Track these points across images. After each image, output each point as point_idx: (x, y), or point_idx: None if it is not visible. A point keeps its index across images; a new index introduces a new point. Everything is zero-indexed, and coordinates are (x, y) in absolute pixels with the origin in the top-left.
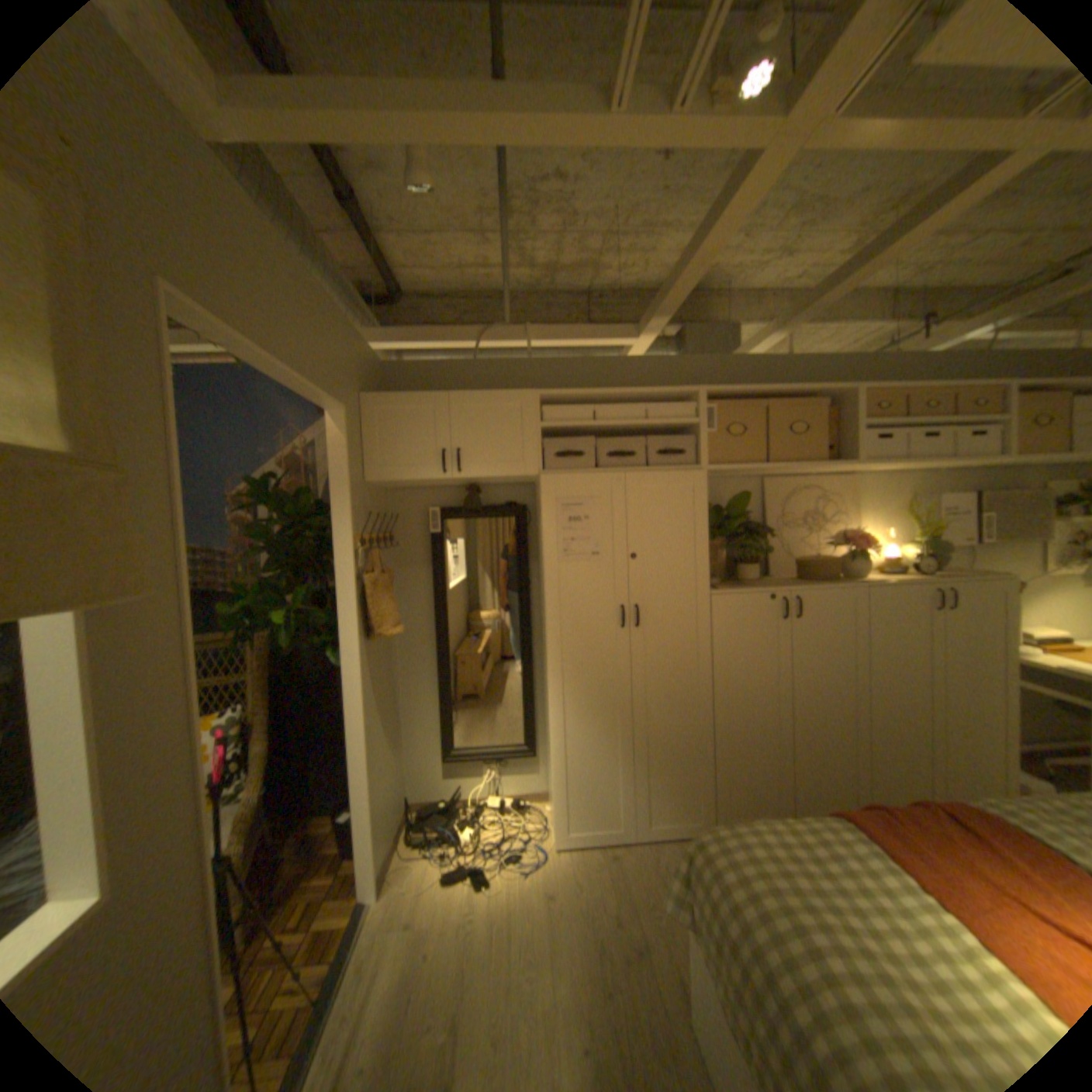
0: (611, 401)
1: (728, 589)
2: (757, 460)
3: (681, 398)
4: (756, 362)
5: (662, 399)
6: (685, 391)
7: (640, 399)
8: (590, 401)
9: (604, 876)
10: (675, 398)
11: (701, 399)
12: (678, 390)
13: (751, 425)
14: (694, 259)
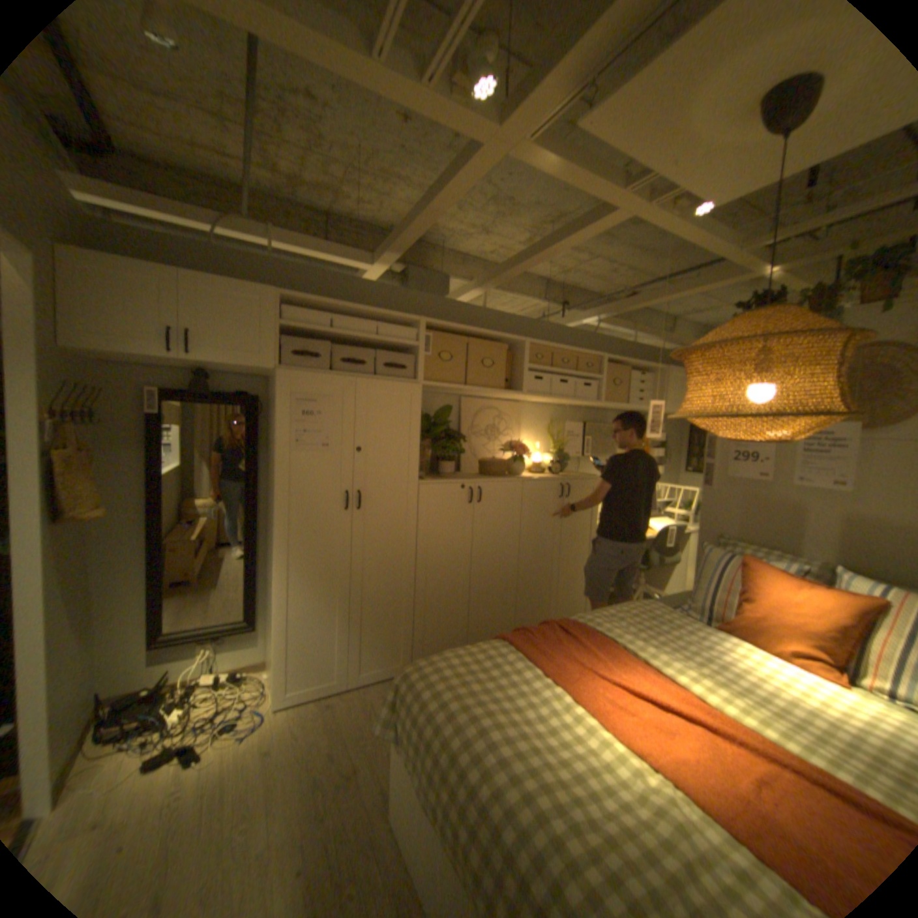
0: (348, 313)
1: (432, 479)
2: (458, 382)
3: (406, 323)
4: (461, 307)
5: (391, 320)
6: (410, 317)
7: (373, 317)
8: (329, 309)
9: (317, 722)
10: (402, 322)
11: (422, 327)
12: (404, 316)
13: (456, 355)
14: (425, 211)
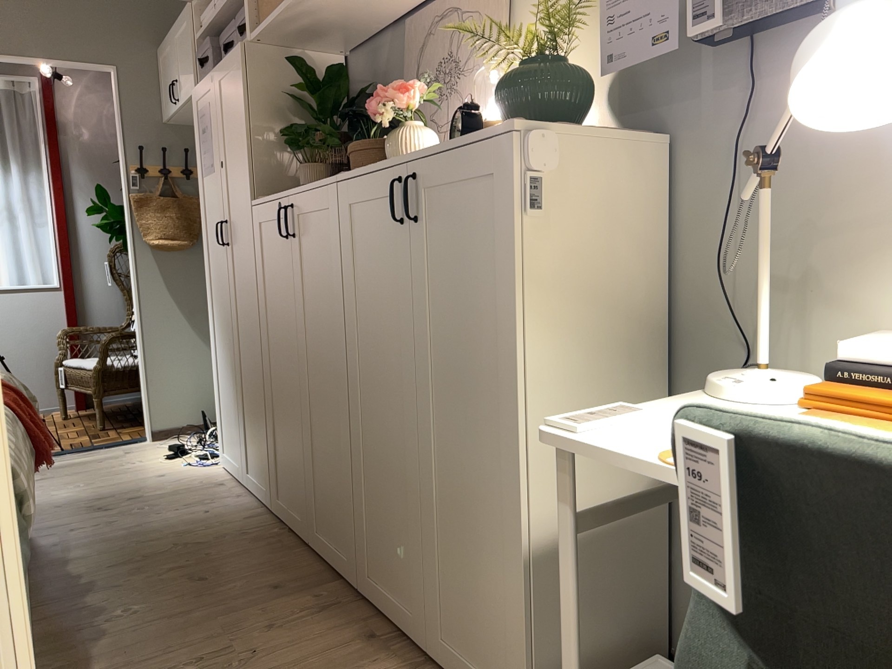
0: None
1: (265, 197)
2: None
3: None
4: None
5: None
6: None
7: None
8: None
9: (194, 485)
10: None
11: None
12: None
13: None
14: None
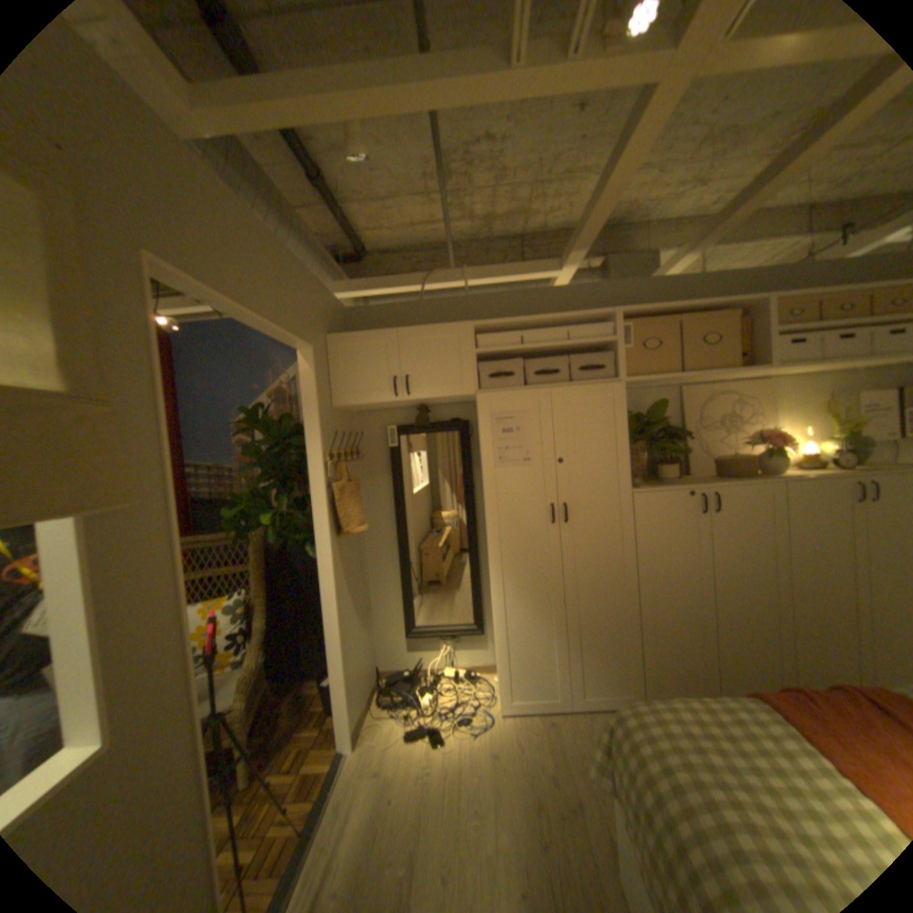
0: (537, 326)
1: (649, 487)
2: (673, 370)
3: (600, 319)
4: (670, 283)
5: (582, 321)
6: (602, 312)
7: (562, 323)
8: (518, 328)
9: (543, 740)
10: (594, 320)
11: (618, 319)
12: (595, 312)
13: (667, 339)
14: (603, 193)
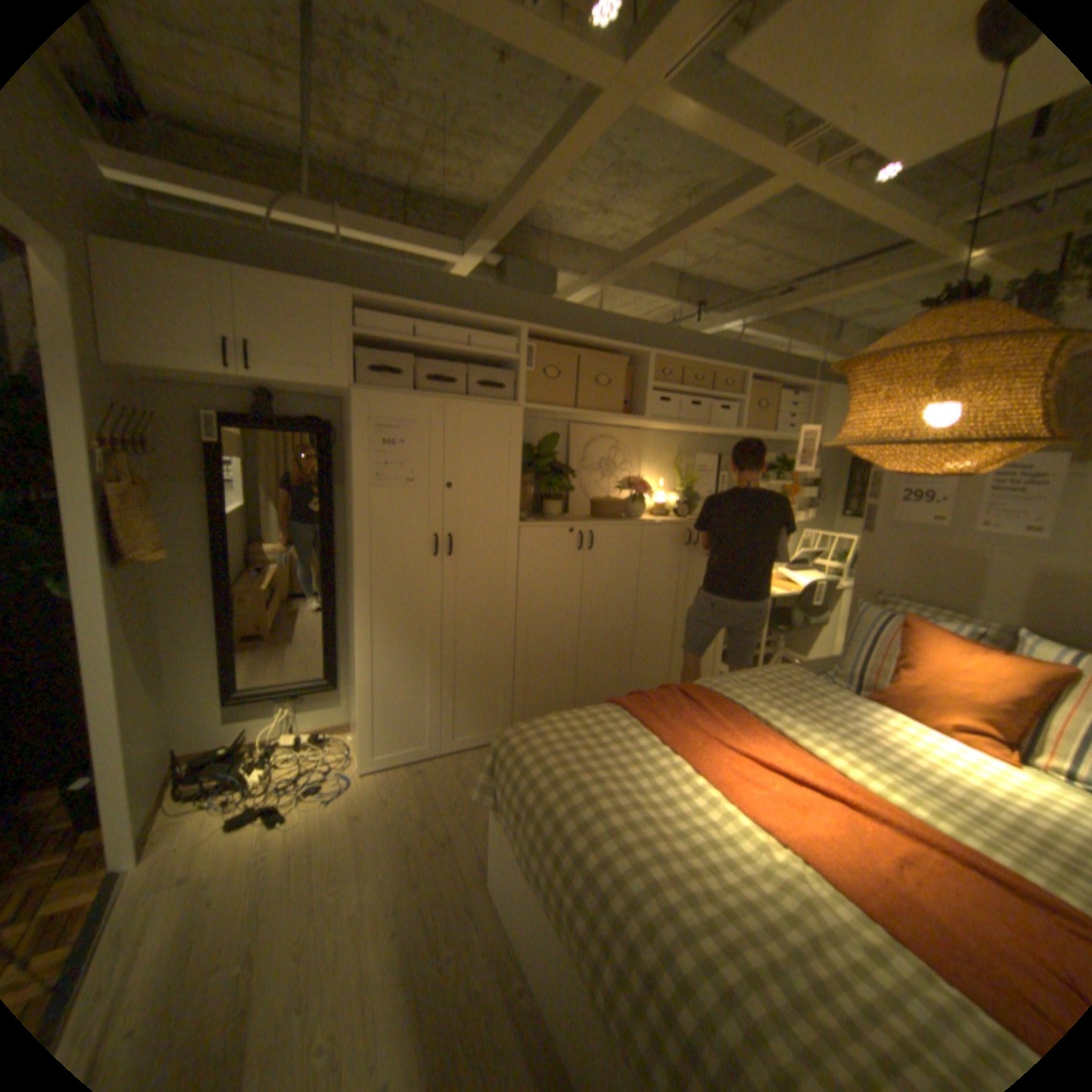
0: (434, 318)
1: (535, 521)
2: (567, 404)
3: (504, 331)
4: (571, 310)
5: (485, 327)
6: (509, 324)
7: (464, 323)
8: (411, 314)
9: (408, 787)
10: (498, 329)
11: (523, 335)
12: (502, 321)
13: (564, 370)
14: (528, 184)
